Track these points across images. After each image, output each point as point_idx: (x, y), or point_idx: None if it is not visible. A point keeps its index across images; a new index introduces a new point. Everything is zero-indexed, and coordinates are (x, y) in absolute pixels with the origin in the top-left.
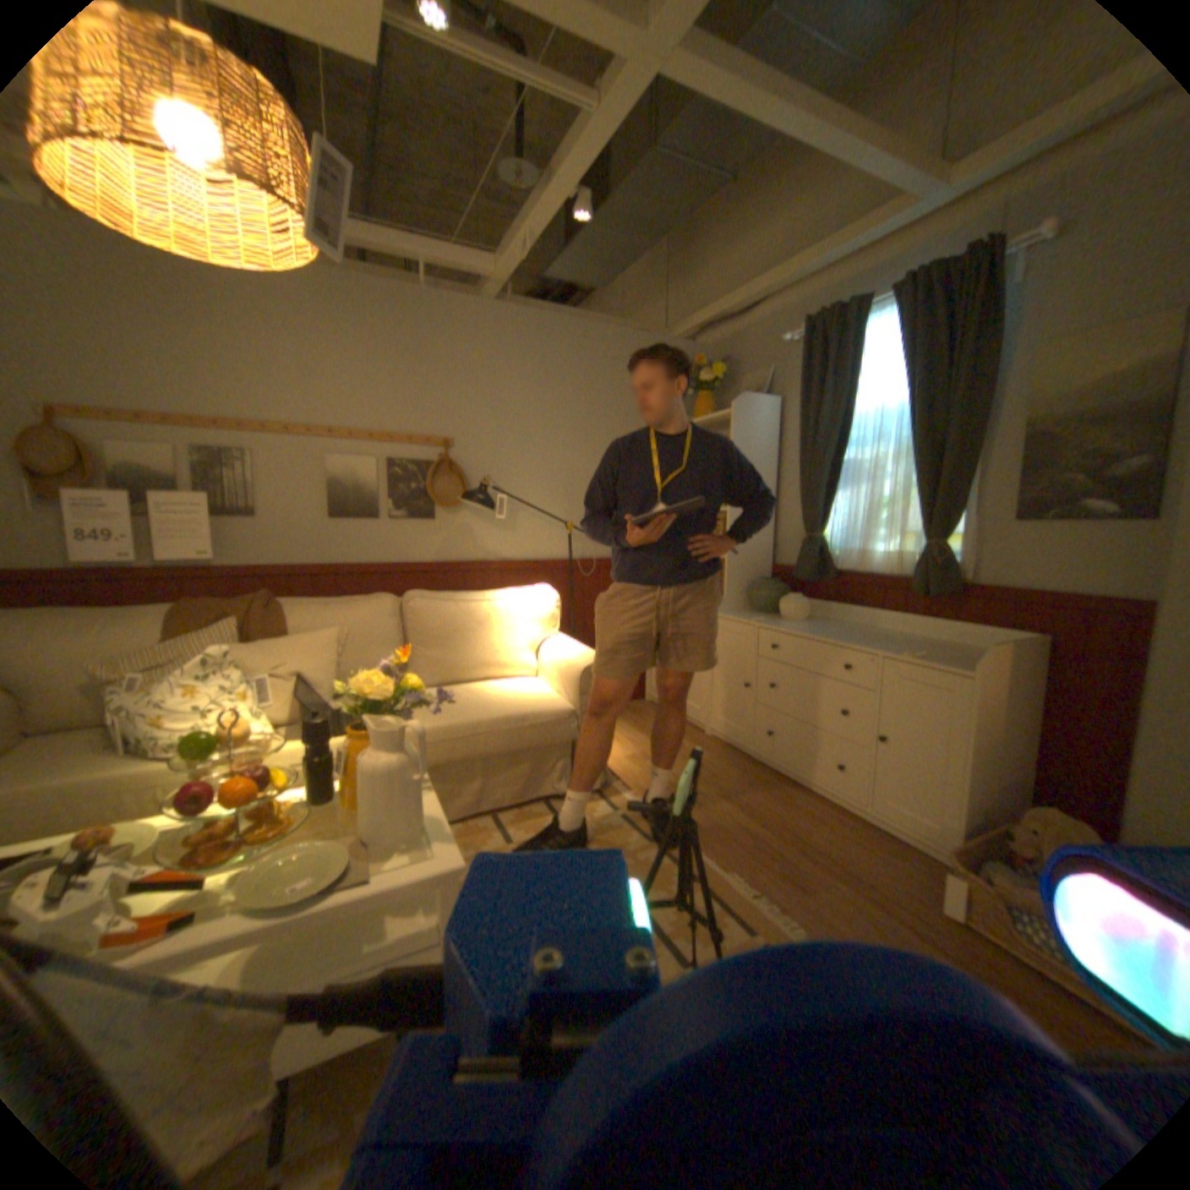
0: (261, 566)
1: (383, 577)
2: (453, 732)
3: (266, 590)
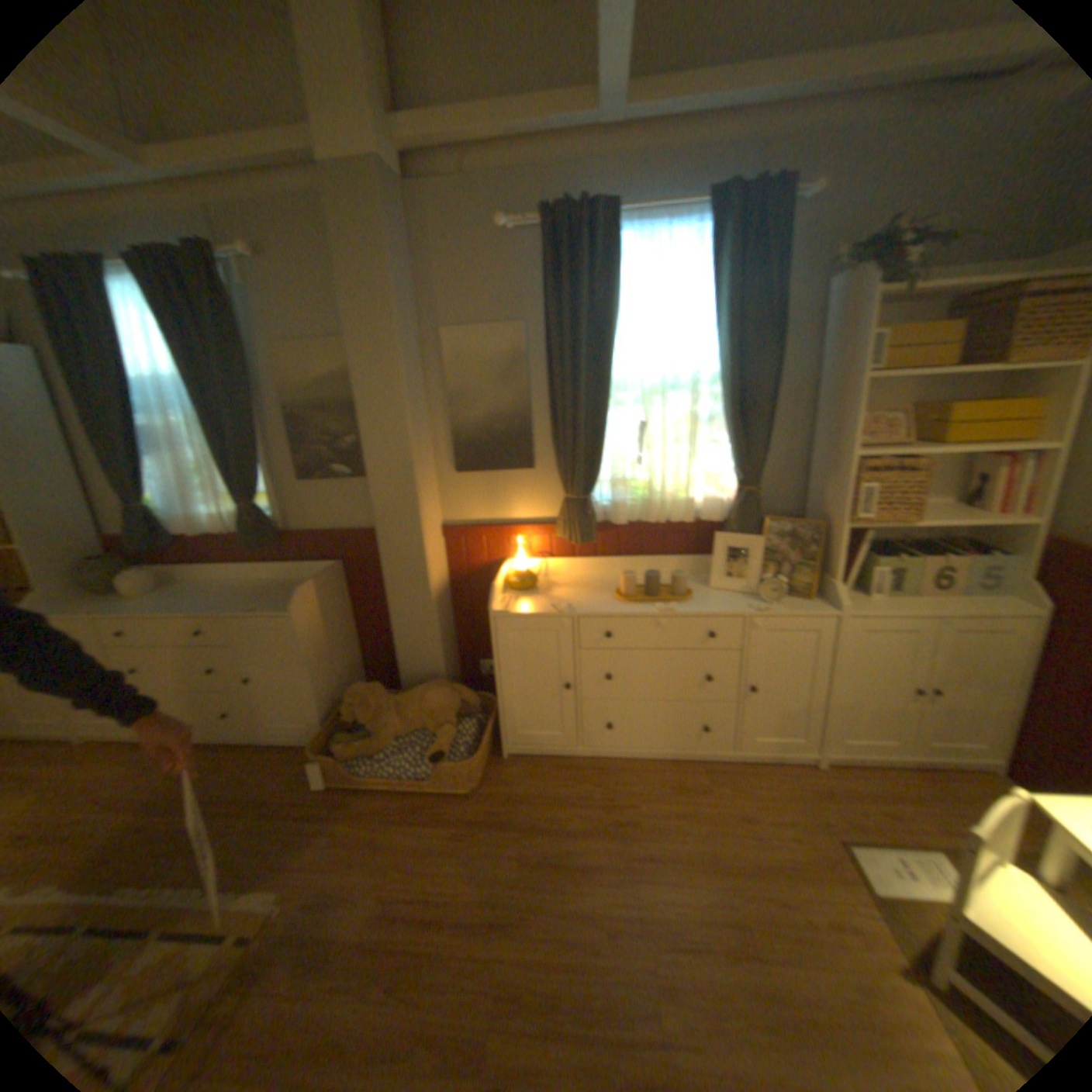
0: None
1: None
2: None
3: None
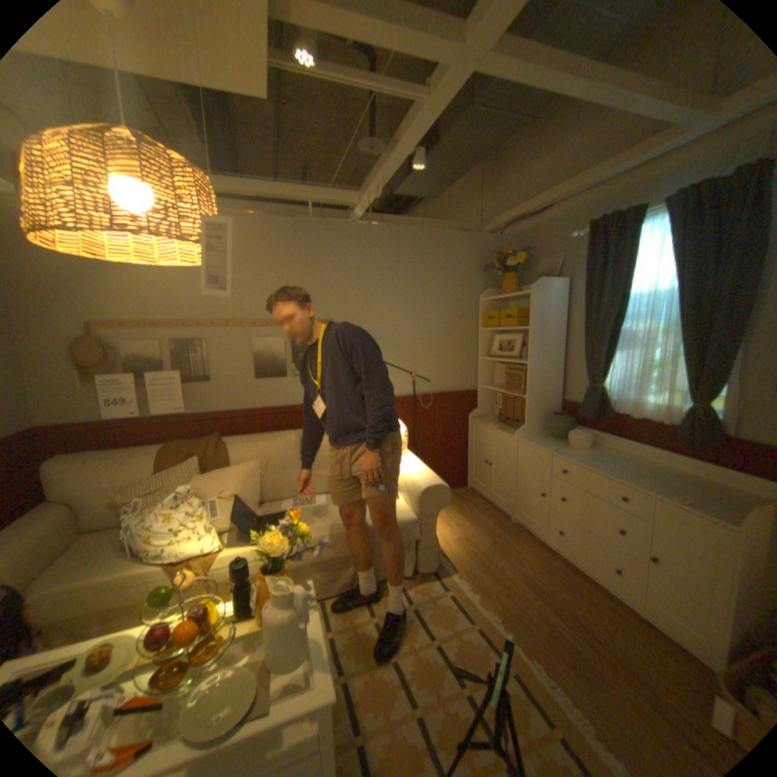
0: (214, 413)
1: (290, 416)
2: (334, 541)
3: (218, 428)
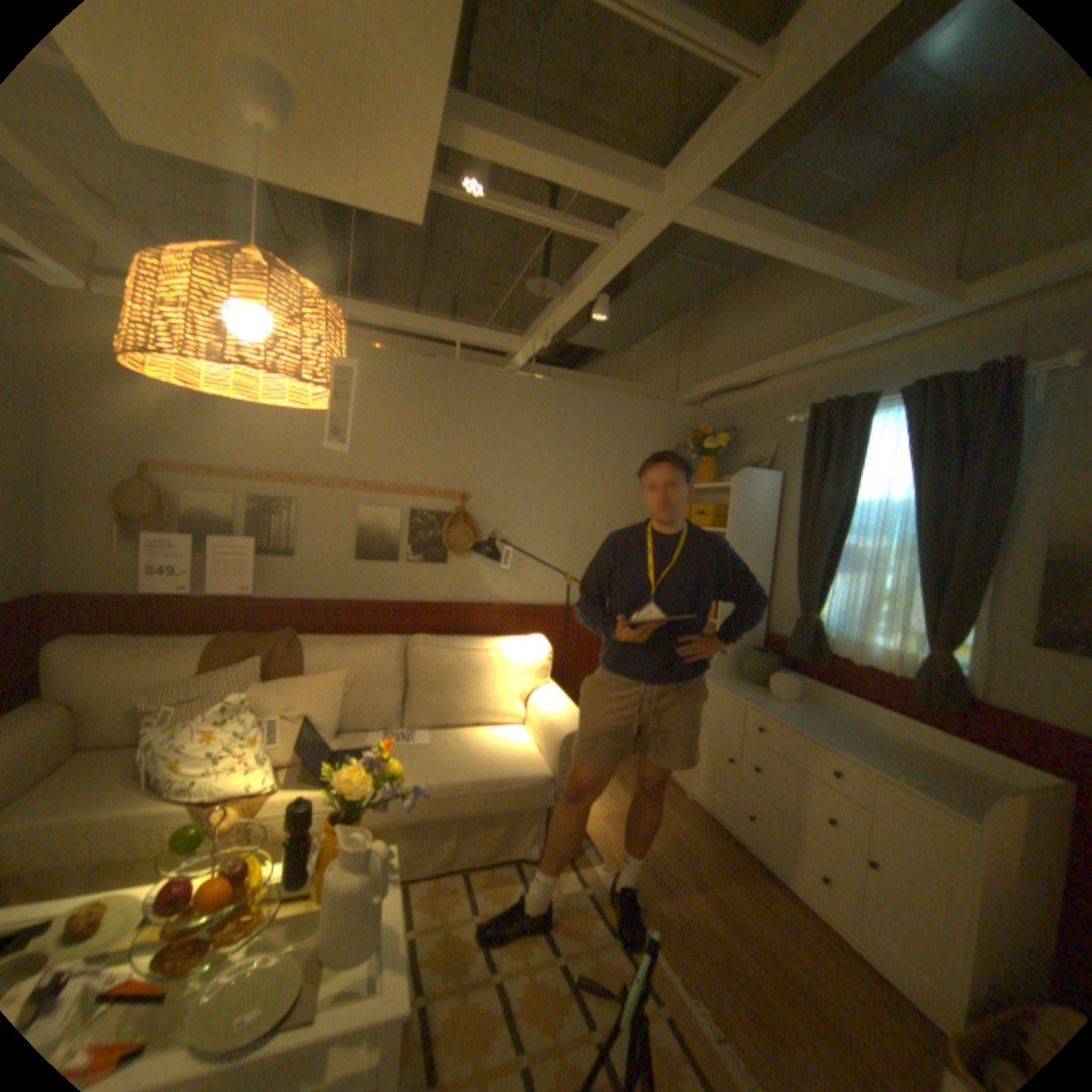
0: (292, 601)
1: (395, 615)
2: (434, 795)
3: (294, 622)
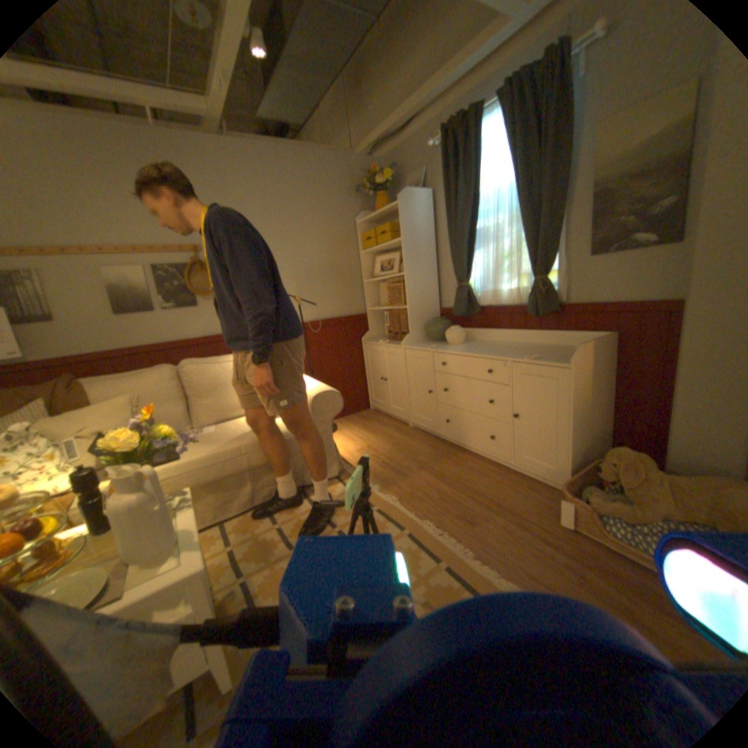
0: (66, 356)
1: (166, 352)
2: (221, 456)
3: (75, 373)
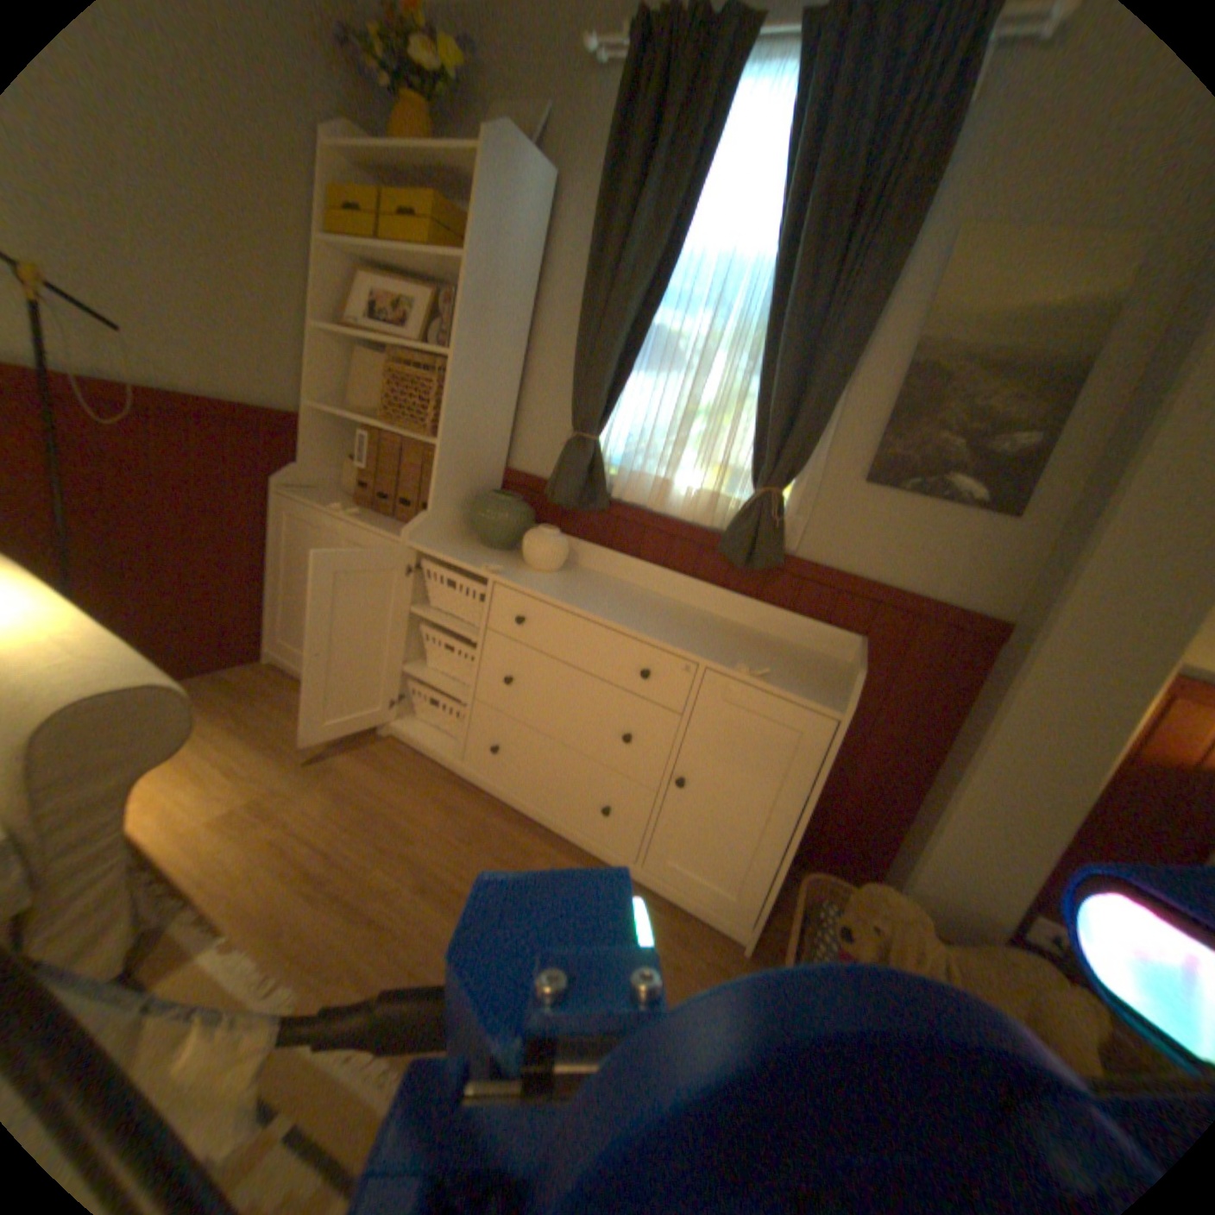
0: None
1: None
2: None
3: None
